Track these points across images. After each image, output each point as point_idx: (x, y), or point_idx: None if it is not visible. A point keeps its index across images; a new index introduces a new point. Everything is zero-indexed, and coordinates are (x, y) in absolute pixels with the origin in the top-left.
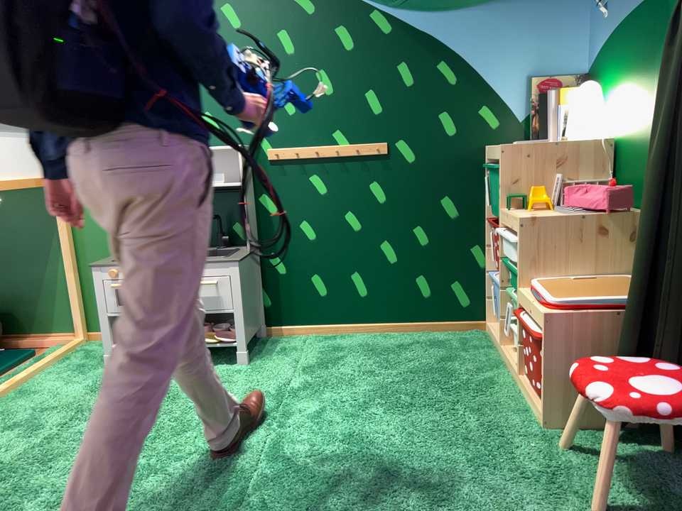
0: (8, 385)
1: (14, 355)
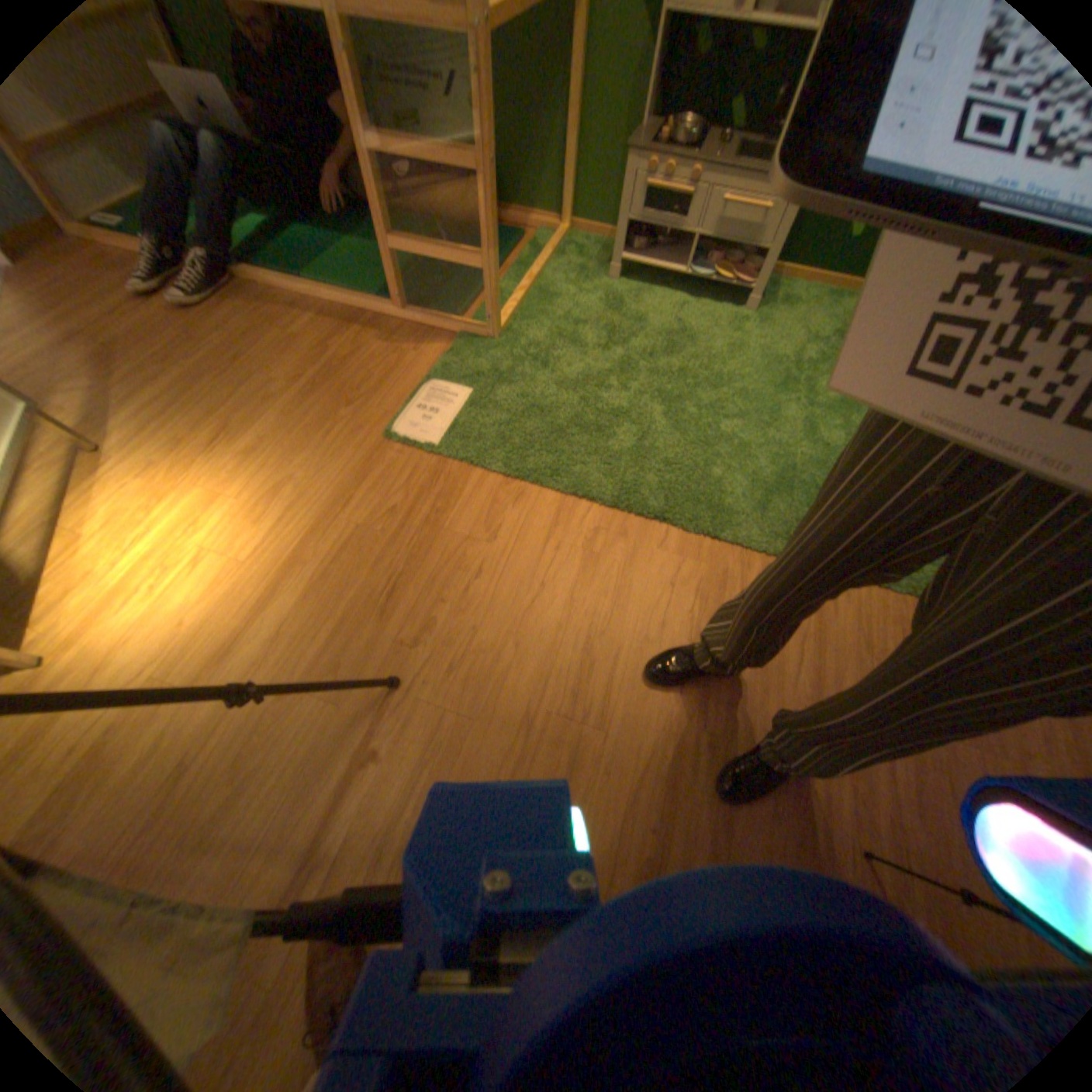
0: (528, 279)
1: (506, 234)
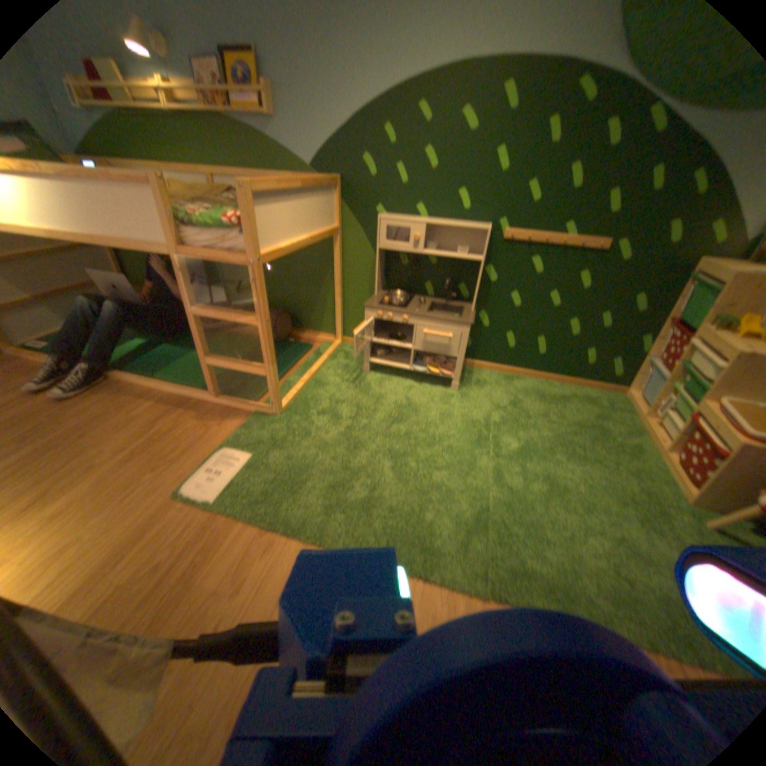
0: (308, 375)
1: (300, 347)
